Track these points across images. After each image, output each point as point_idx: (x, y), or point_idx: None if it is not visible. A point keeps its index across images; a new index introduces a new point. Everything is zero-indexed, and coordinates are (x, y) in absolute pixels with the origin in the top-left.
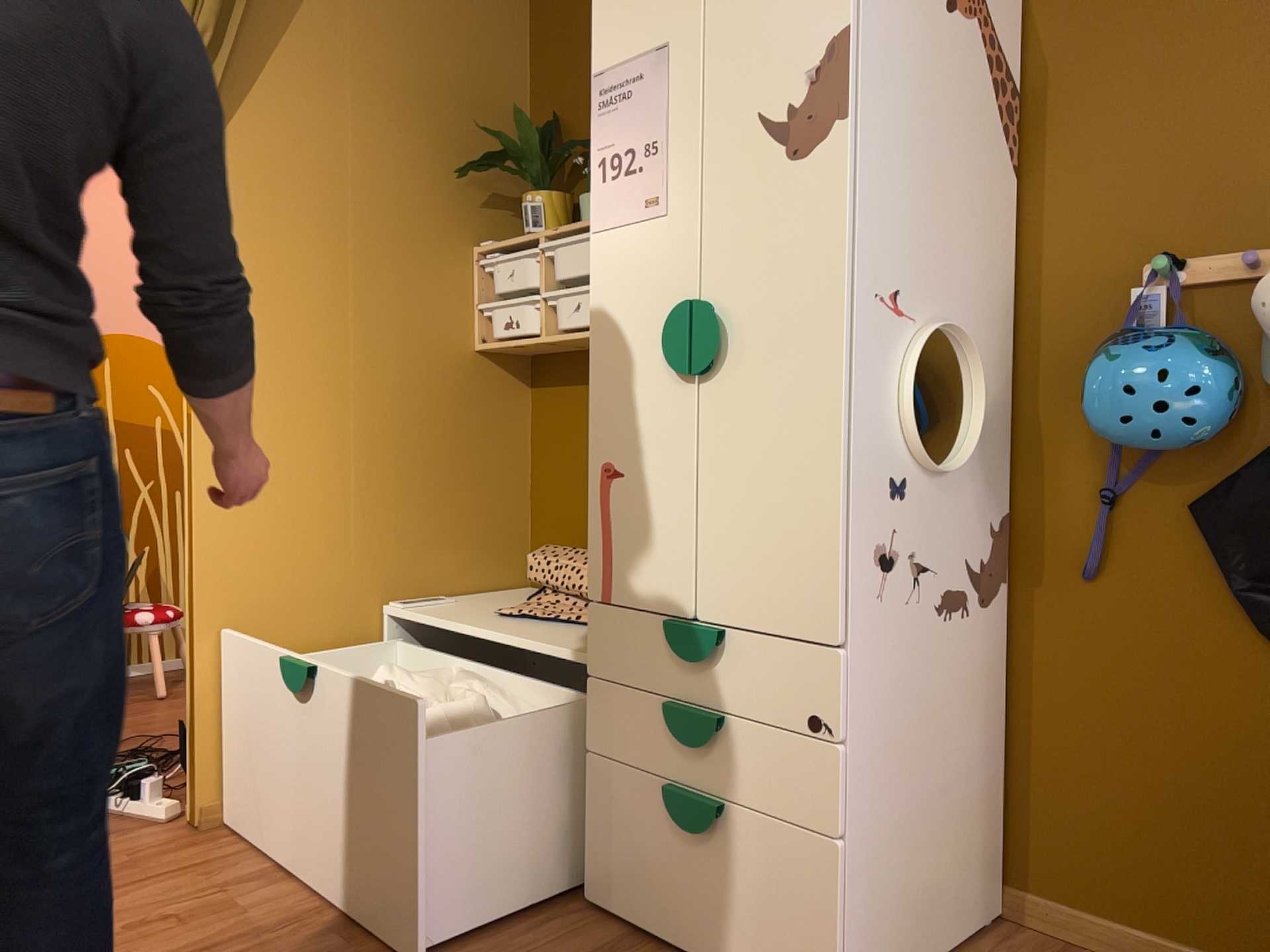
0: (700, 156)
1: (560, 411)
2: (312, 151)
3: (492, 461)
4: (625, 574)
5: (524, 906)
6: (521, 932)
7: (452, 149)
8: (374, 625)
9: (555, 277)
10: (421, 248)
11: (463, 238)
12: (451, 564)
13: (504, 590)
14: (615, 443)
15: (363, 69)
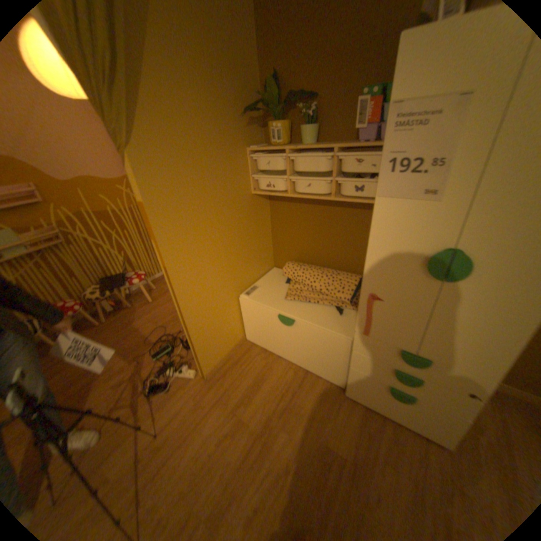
0: (479, 174)
1: (284, 211)
2: (177, 119)
3: (261, 232)
4: (378, 330)
5: (327, 400)
6: (335, 414)
7: (232, 98)
8: (238, 301)
9: (293, 168)
10: (228, 156)
11: (242, 145)
12: (254, 271)
13: (268, 271)
14: (379, 288)
15: (187, 56)
